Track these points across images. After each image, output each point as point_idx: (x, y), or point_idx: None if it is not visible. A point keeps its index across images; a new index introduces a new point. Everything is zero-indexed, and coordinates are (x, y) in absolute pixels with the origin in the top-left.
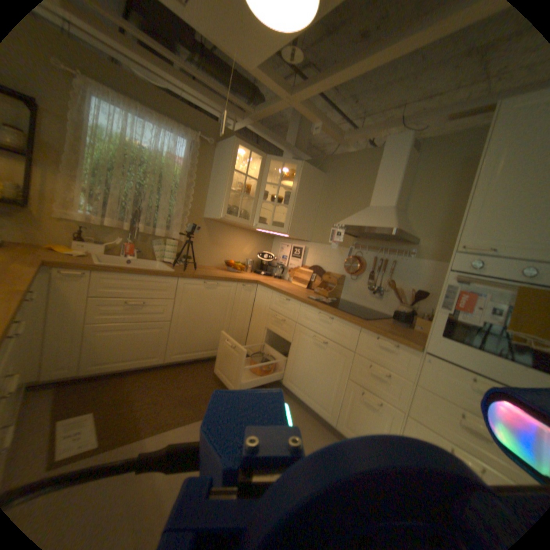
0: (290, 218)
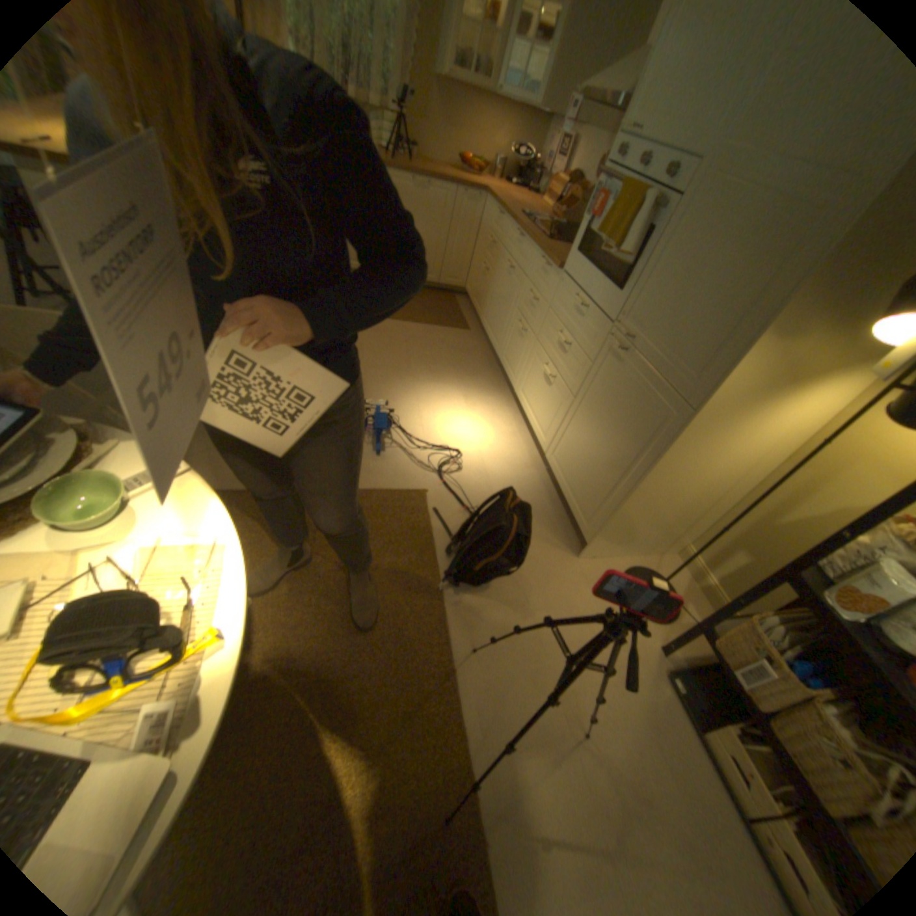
0: (550, 74)
